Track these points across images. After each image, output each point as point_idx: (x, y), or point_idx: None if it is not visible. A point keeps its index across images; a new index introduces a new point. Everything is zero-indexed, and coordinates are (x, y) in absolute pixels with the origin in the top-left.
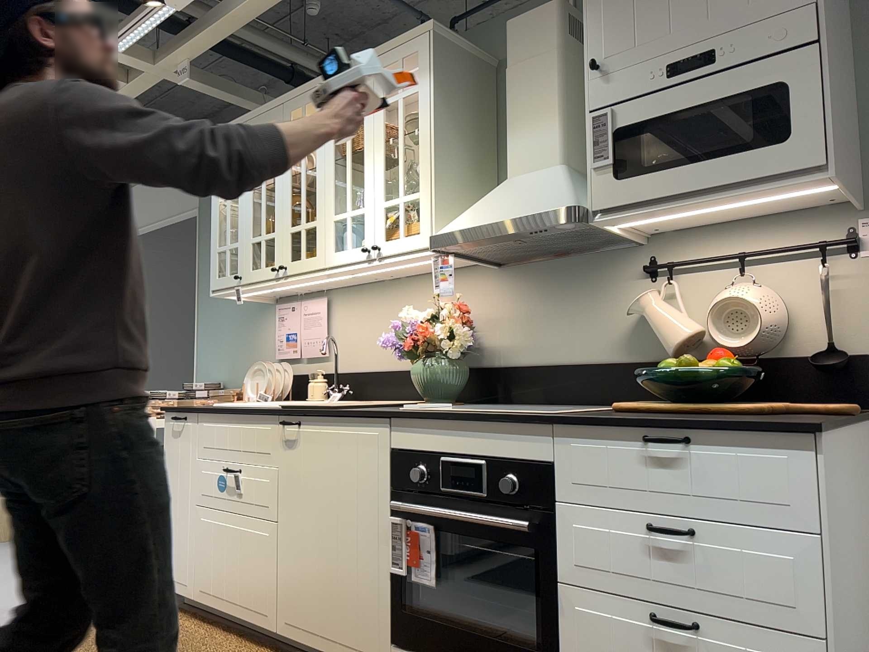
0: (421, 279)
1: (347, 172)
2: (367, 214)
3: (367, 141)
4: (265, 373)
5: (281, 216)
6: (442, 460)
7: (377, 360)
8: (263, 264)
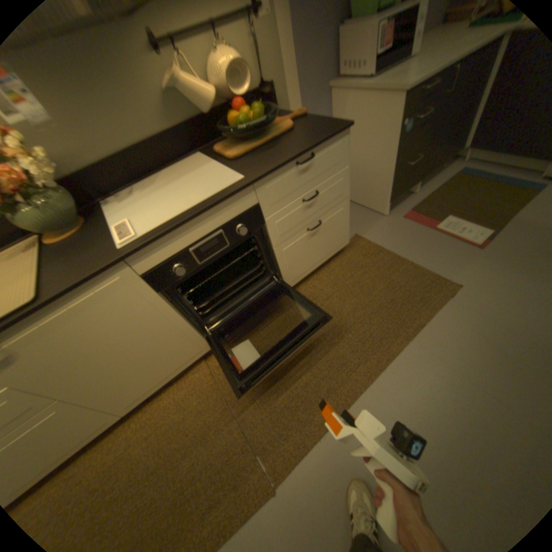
0: None
1: None
2: None
3: None
4: None
5: None
6: (188, 251)
7: None
8: None
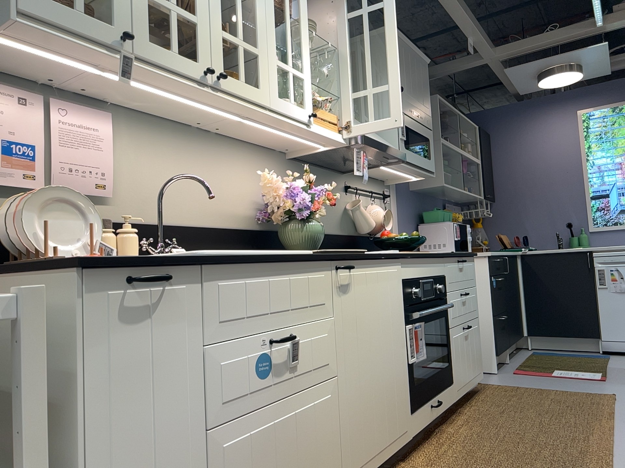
0: (232, 143)
1: (287, 28)
2: (307, 83)
3: (304, 17)
4: (61, 209)
5: (208, 4)
6: (419, 282)
7: (186, 213)
8: (175, 46)
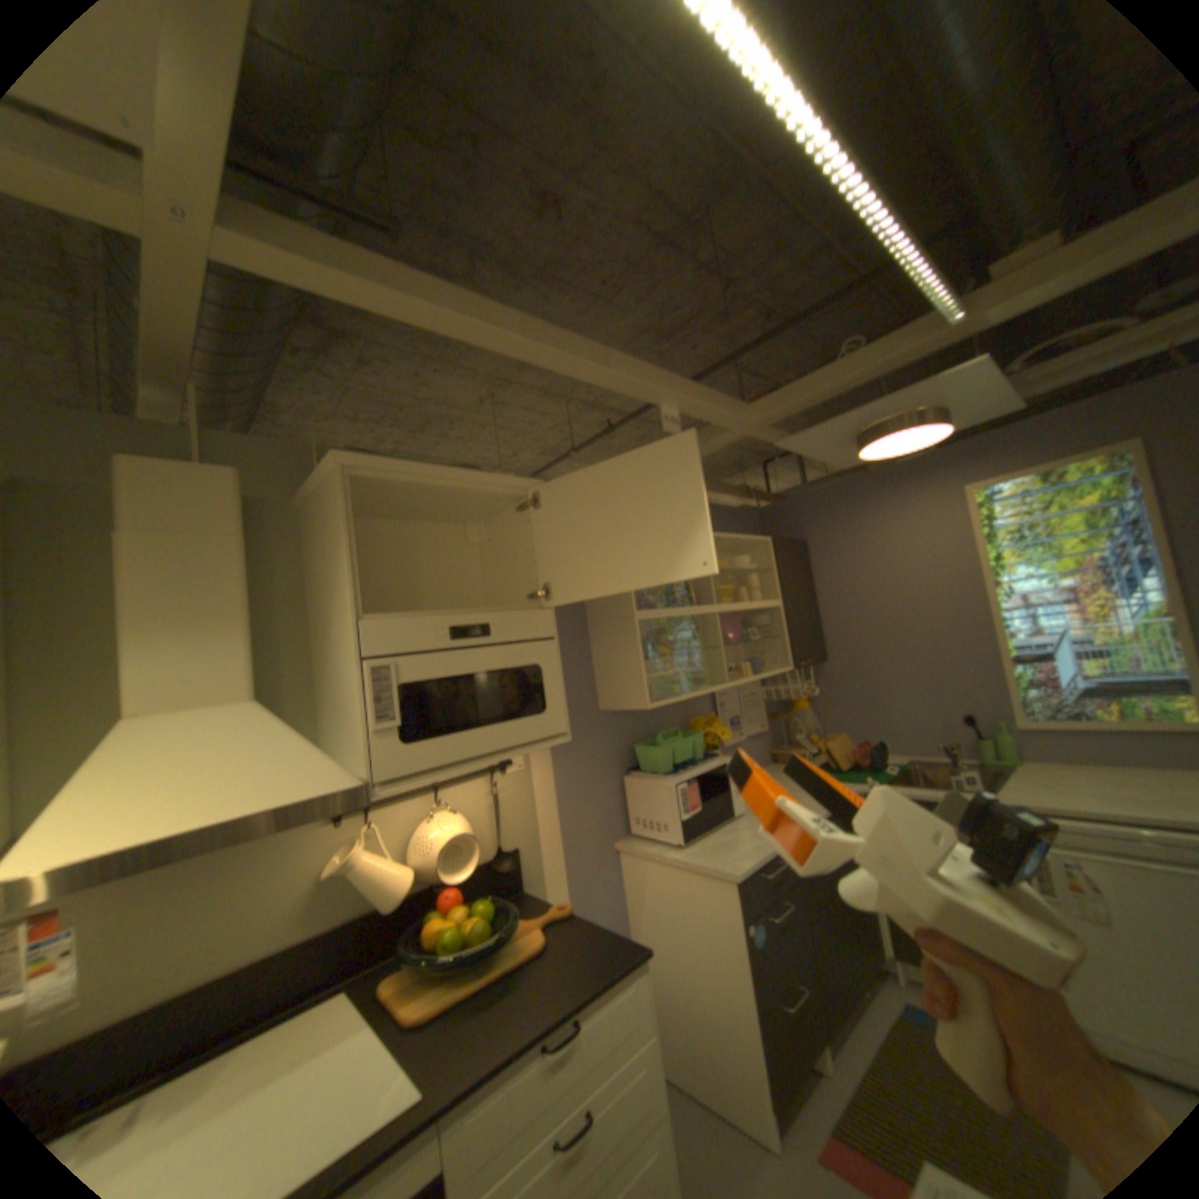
0: None
1: None
2: None
3: None
4: None
5: None
6: None
7: None
8: None
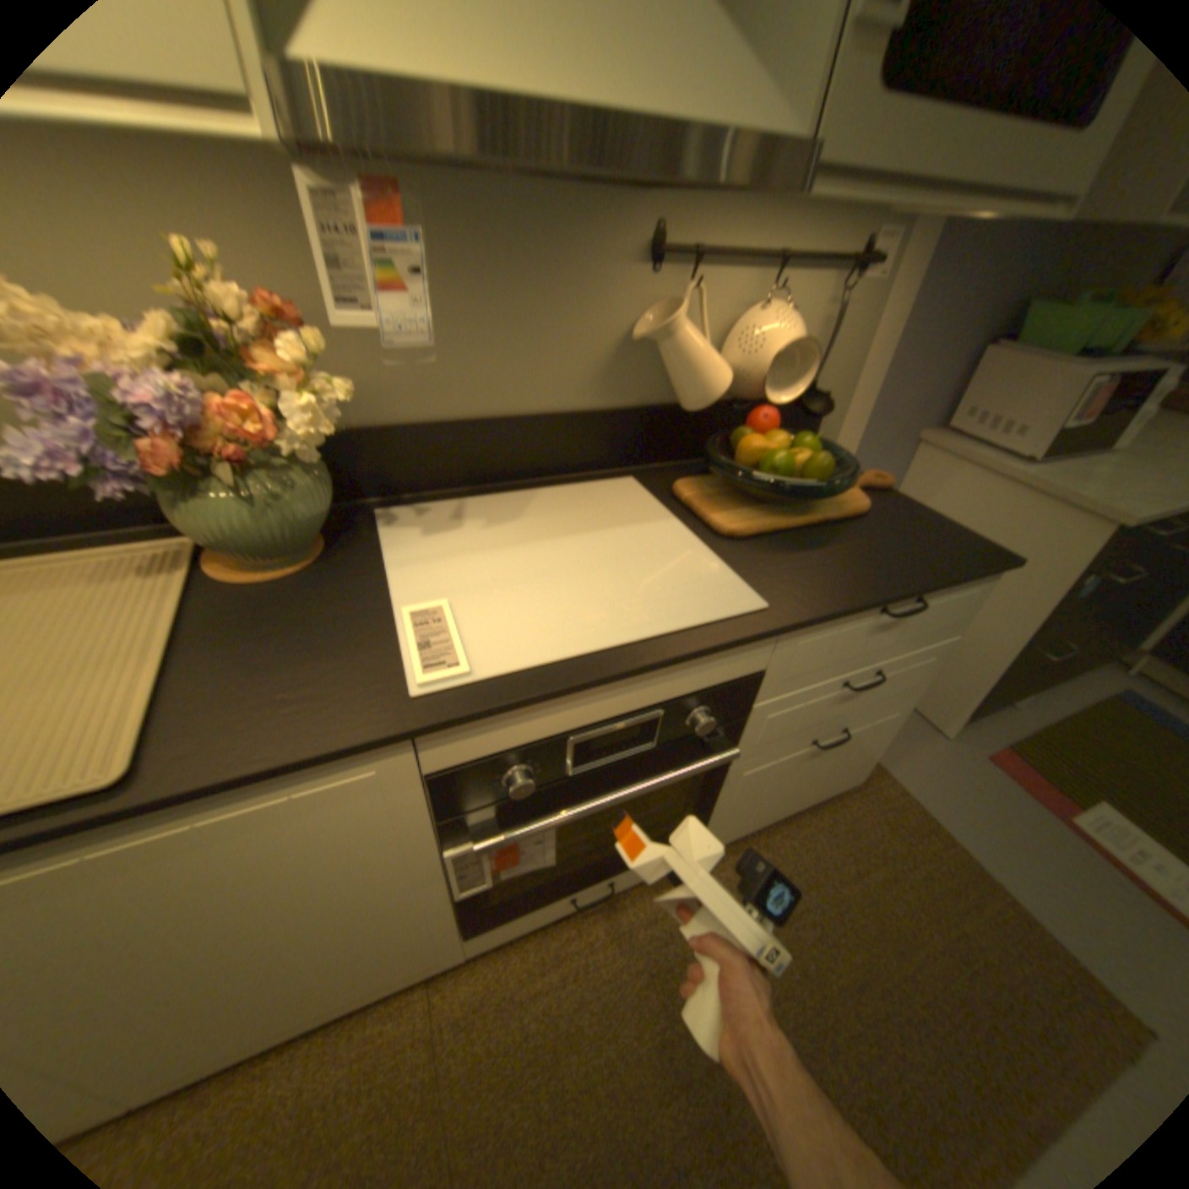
0: None
1: None
2: None
3: None
4: None
5: None
6: (564, 738)
7: None
8: None
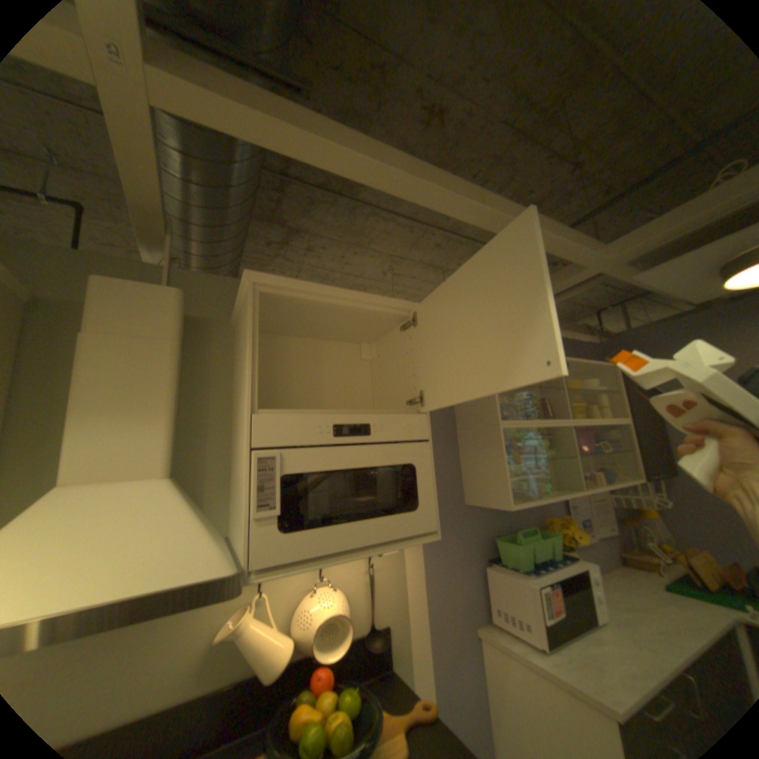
0: None
1: None
2: None
3: None
4: None
5: None
6: None
7: None
8: None
